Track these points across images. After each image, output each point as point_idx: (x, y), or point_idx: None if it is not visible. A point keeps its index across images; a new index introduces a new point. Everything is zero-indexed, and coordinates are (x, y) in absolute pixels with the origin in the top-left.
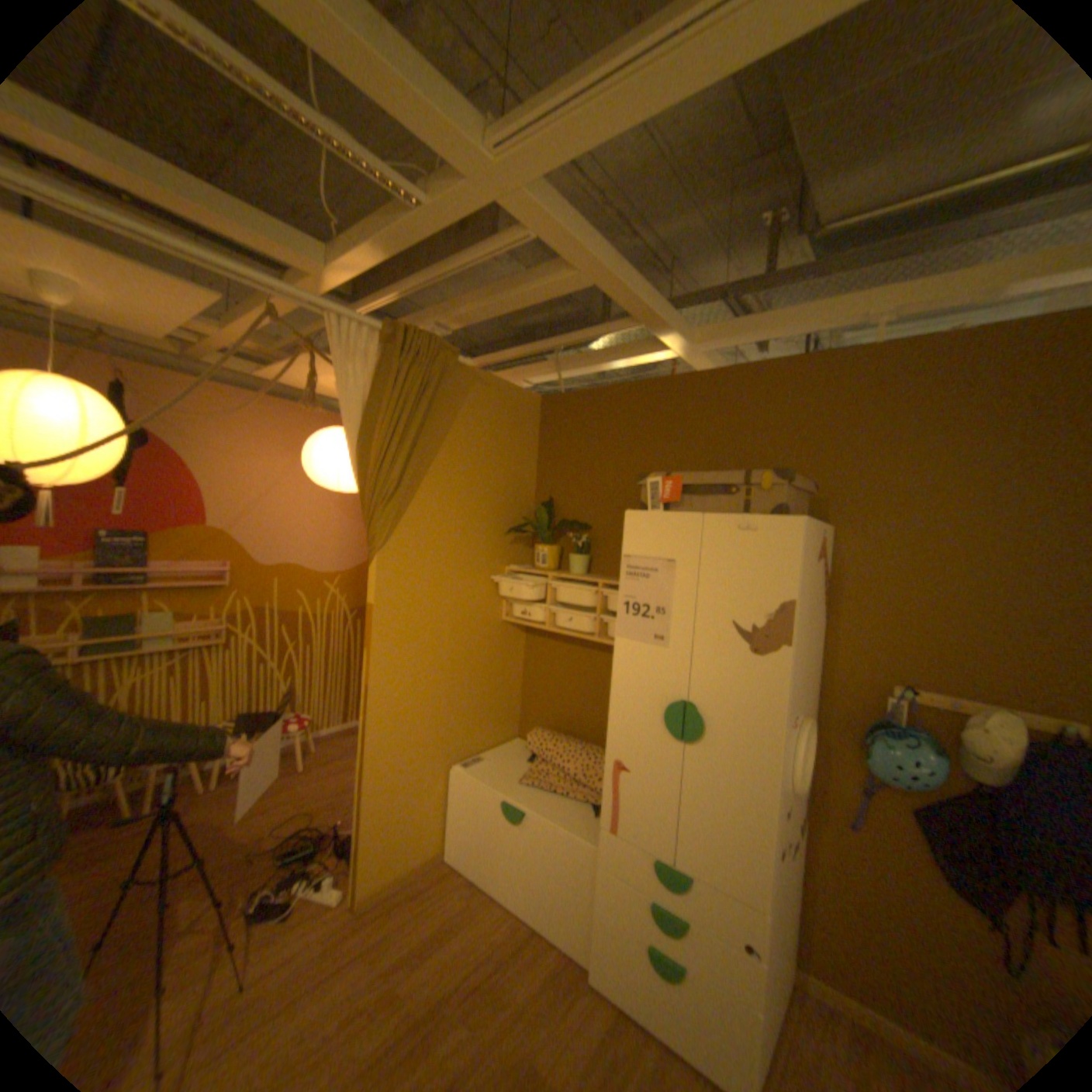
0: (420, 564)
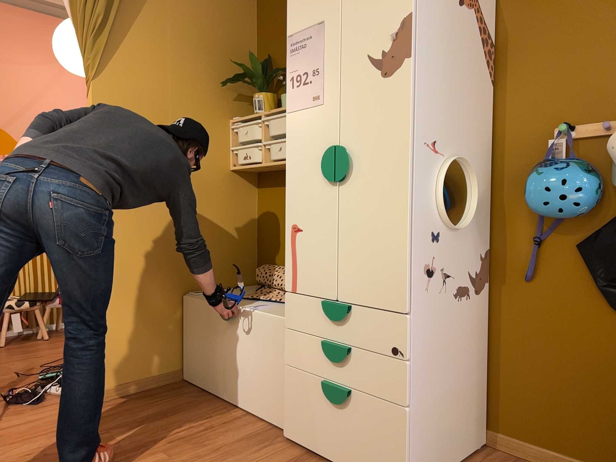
0: (138, 99)
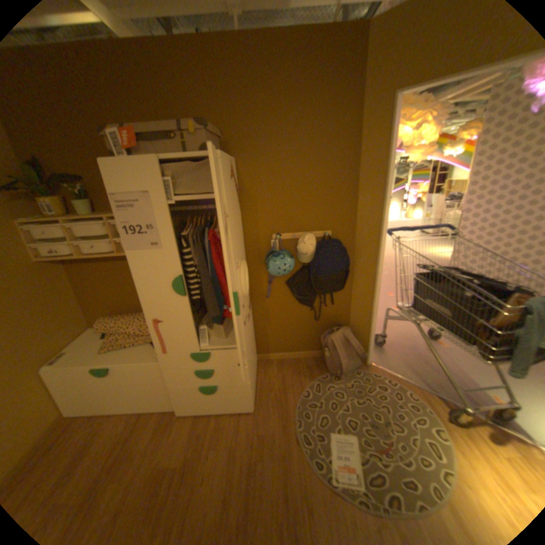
0: None
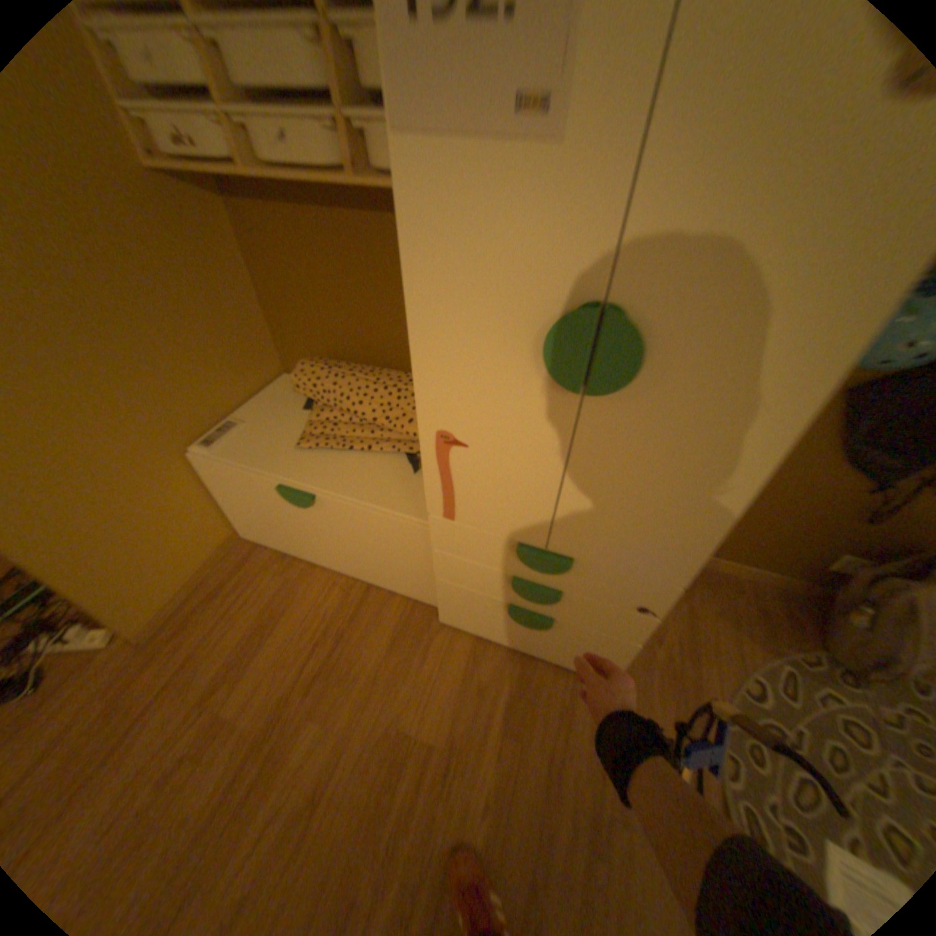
0: None
